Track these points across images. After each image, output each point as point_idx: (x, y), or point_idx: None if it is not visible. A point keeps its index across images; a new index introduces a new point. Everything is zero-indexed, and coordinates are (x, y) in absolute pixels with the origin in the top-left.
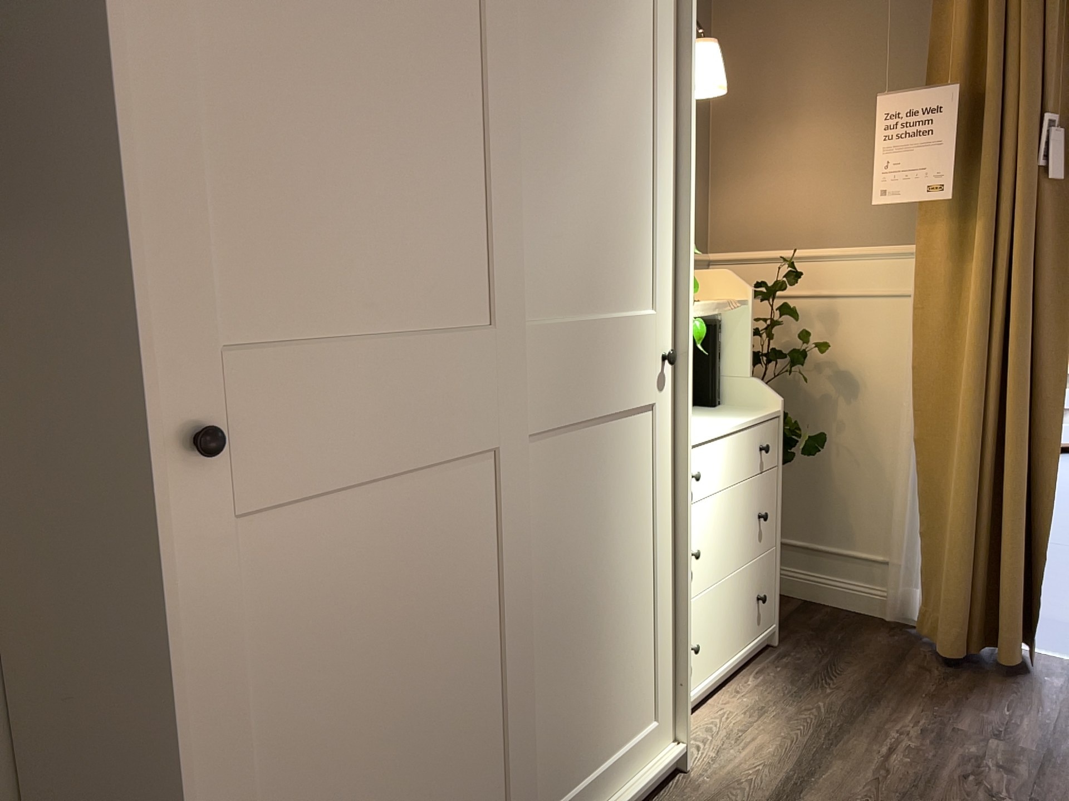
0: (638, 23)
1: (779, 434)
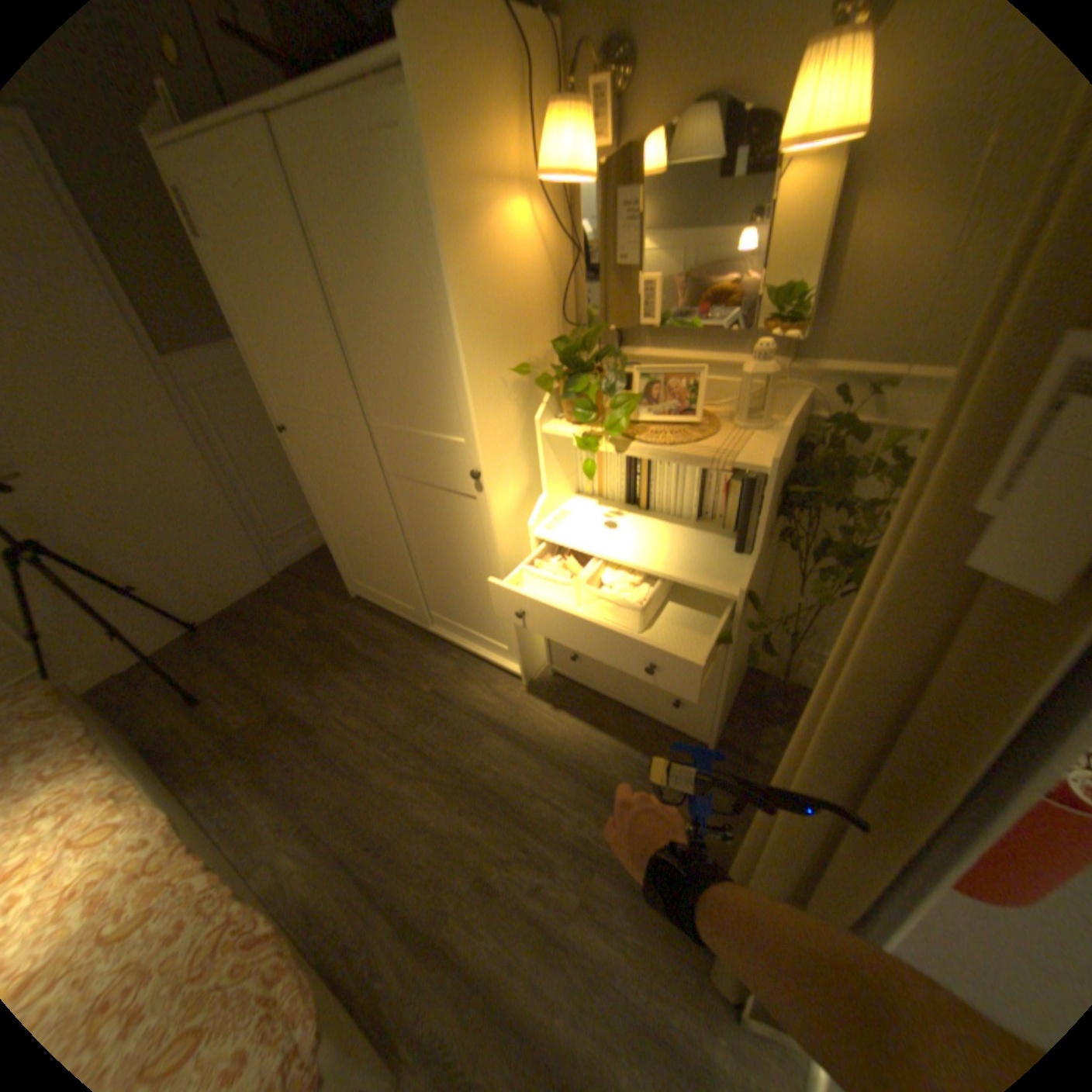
0: (402, 223)
1: (731, 616)
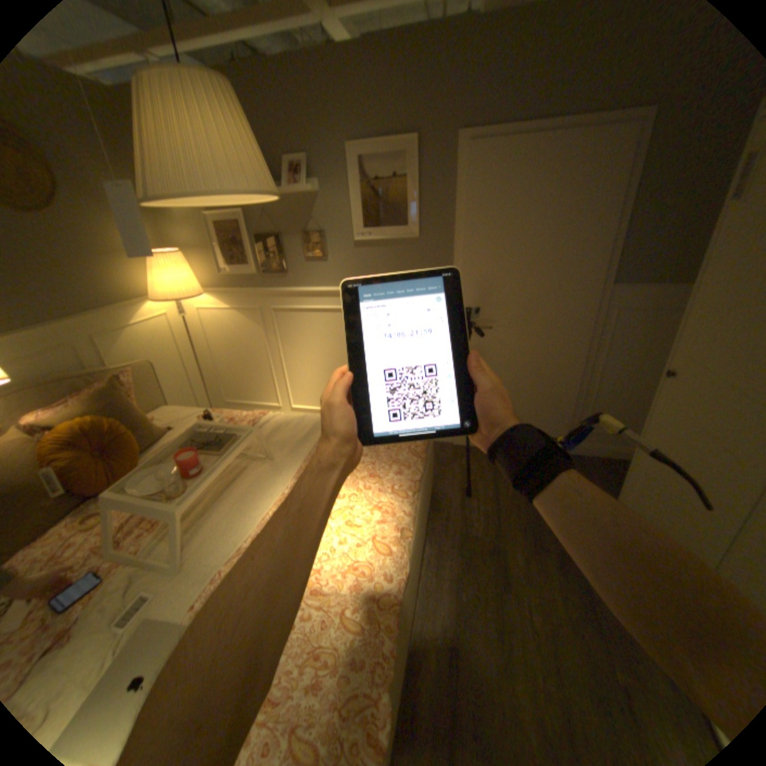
0: None
1: None
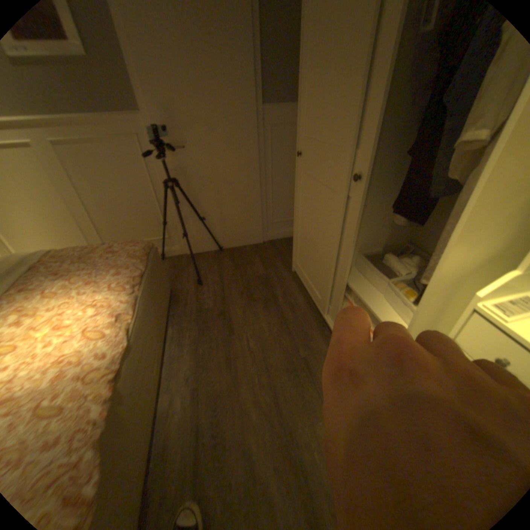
0: None
1: None
